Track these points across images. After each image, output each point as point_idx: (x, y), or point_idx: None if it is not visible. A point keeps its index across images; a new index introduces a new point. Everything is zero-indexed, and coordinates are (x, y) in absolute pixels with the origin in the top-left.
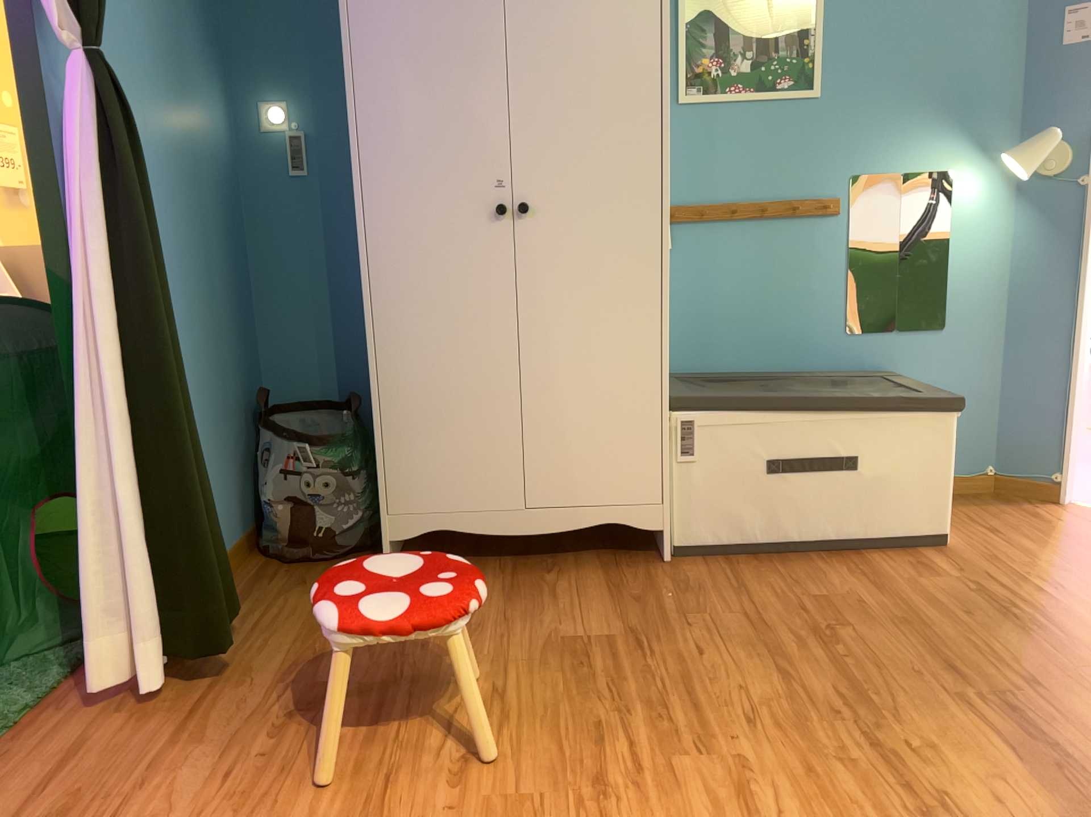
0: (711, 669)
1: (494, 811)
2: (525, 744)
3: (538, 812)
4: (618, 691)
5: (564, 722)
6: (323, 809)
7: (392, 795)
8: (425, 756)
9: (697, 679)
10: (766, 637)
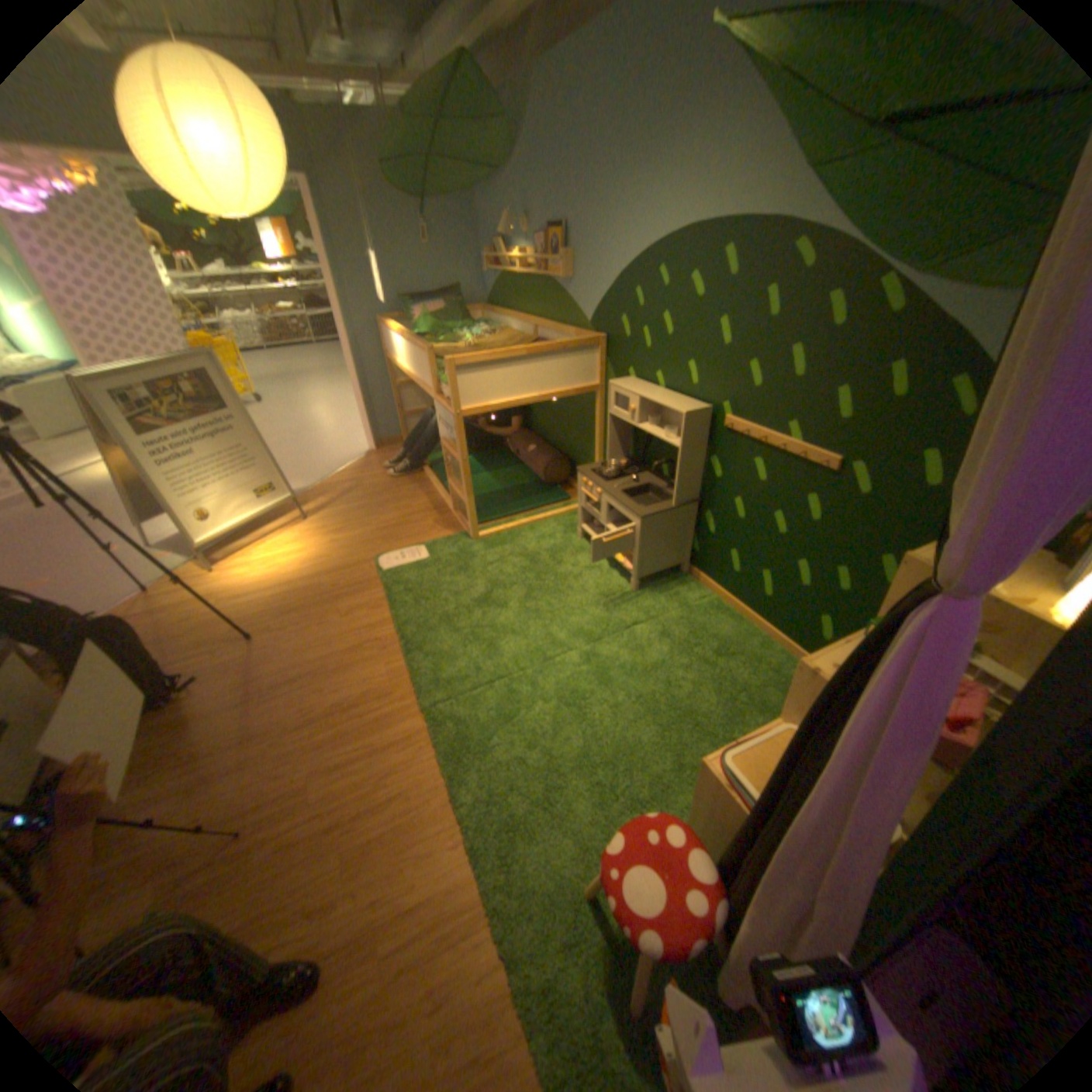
0: (213, 804)
1: (347, 861)
2: (288, 876)
3: (345, 840)
4: (232, 847)
5: (265, 864)
6: (354, 963)
7: (339, 927)
8: (300, 932)
9: (223, 808)
10: (176, 785)
